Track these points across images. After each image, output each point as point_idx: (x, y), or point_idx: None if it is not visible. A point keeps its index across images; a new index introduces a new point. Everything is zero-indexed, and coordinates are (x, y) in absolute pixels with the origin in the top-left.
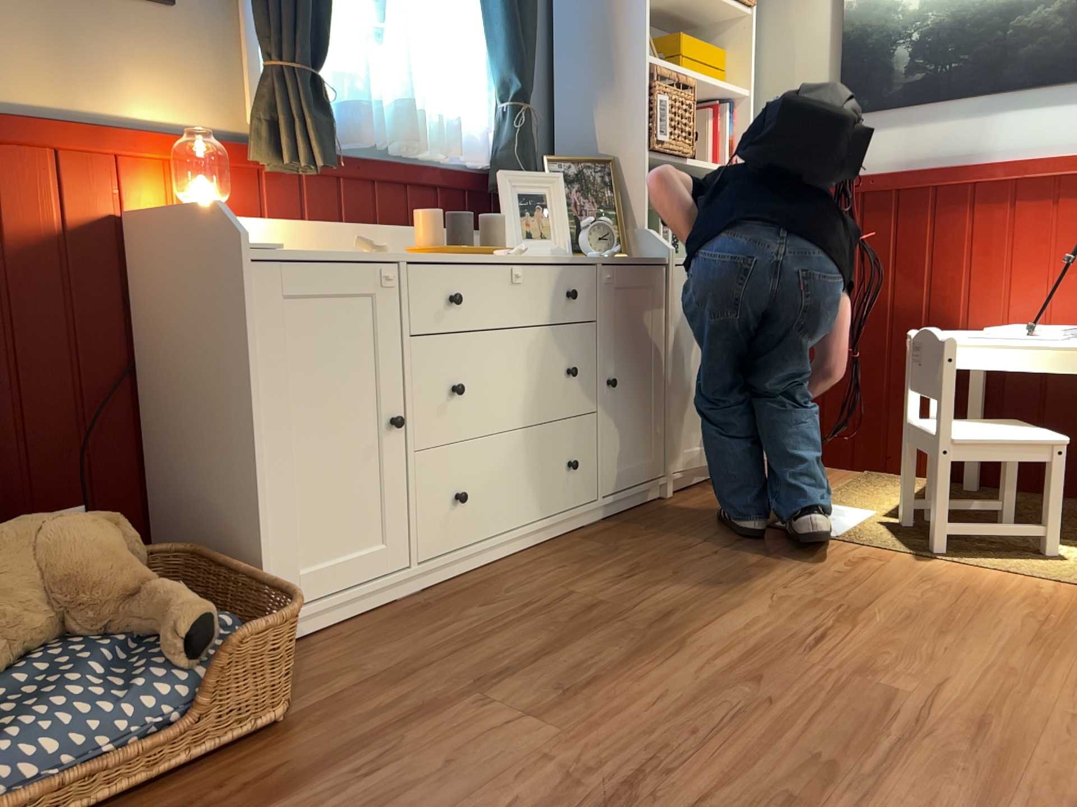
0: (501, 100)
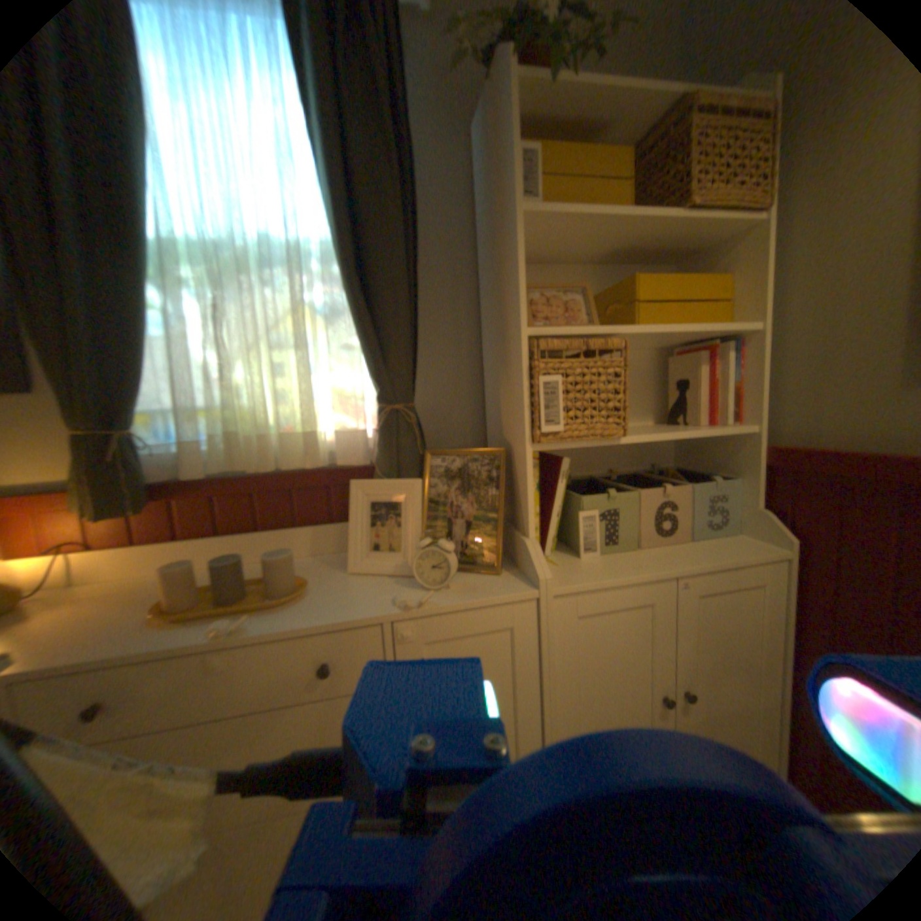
0: (382, 399)
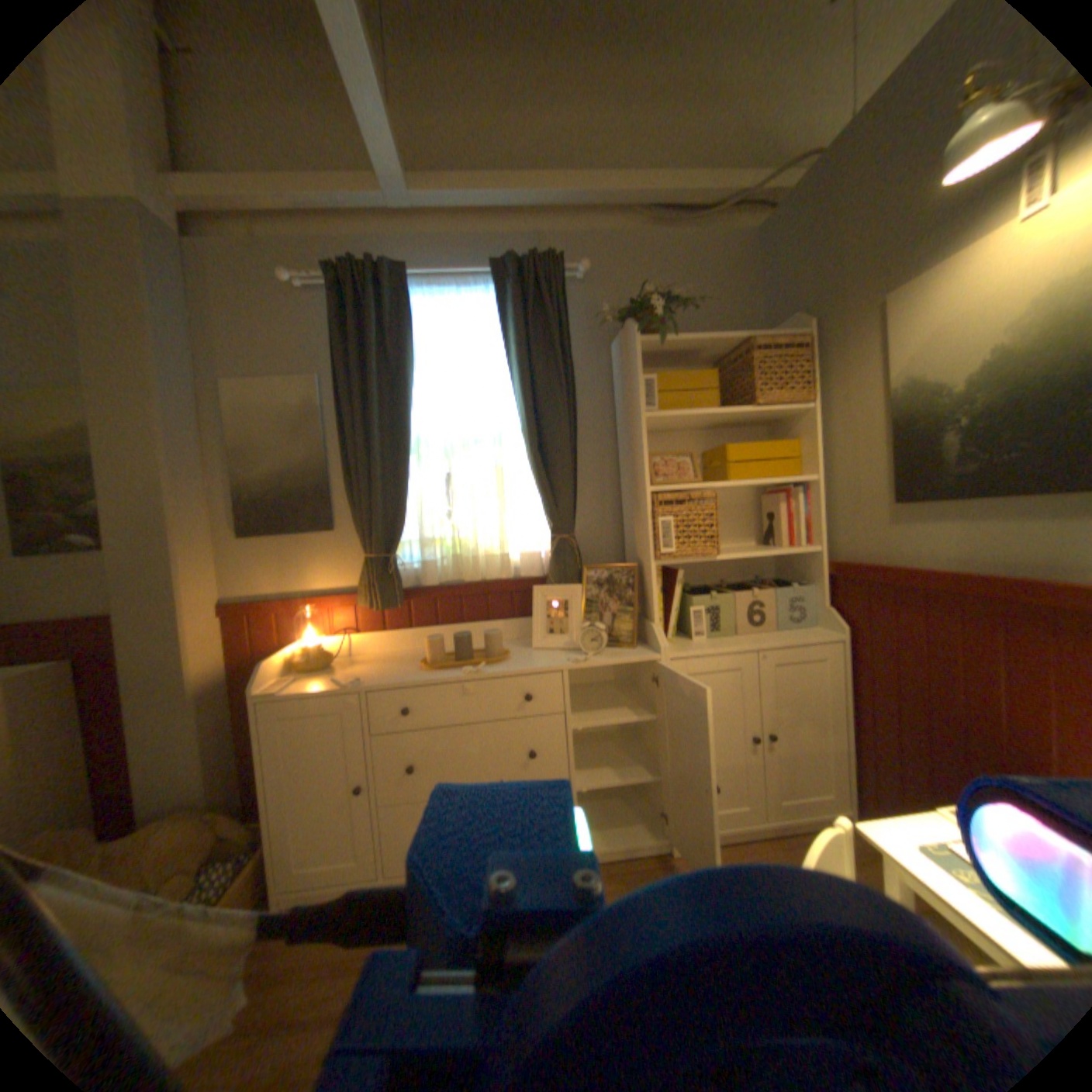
0: (550, 531)
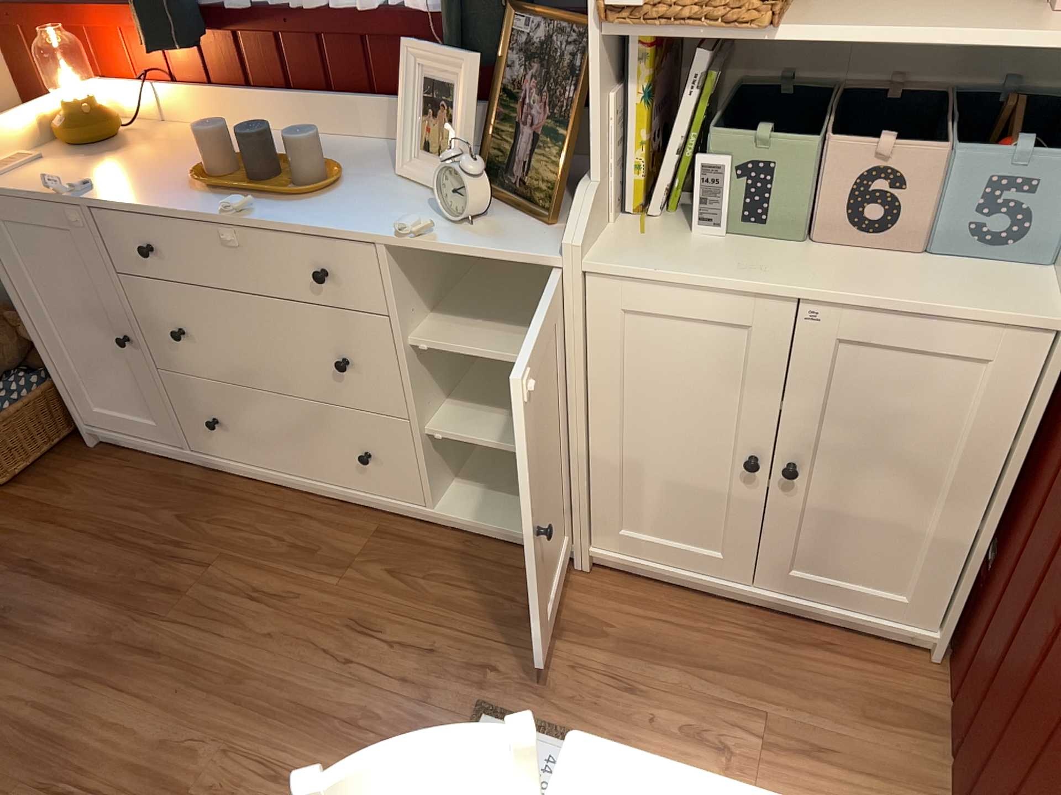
0: None
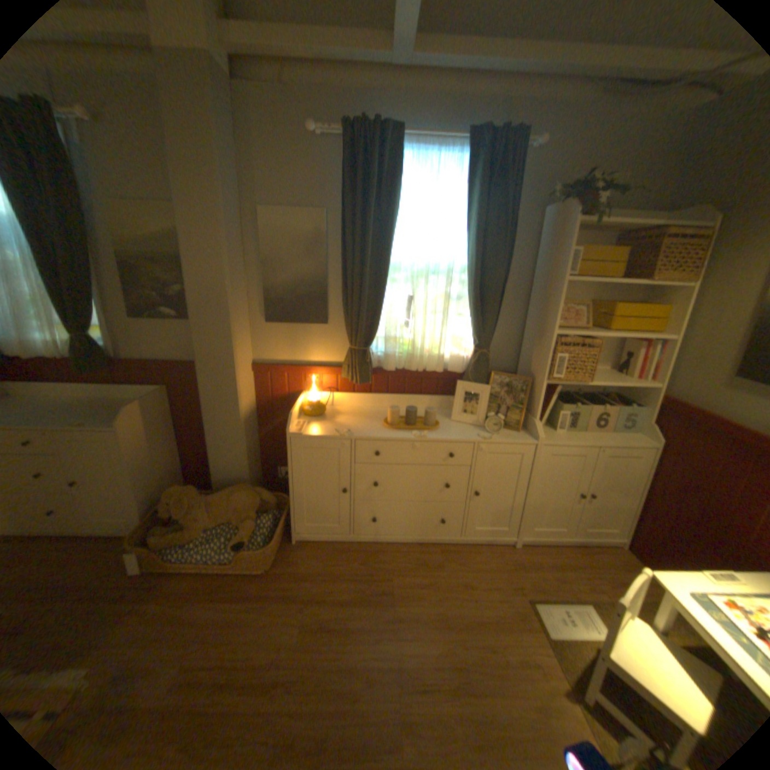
0: (473, 344)
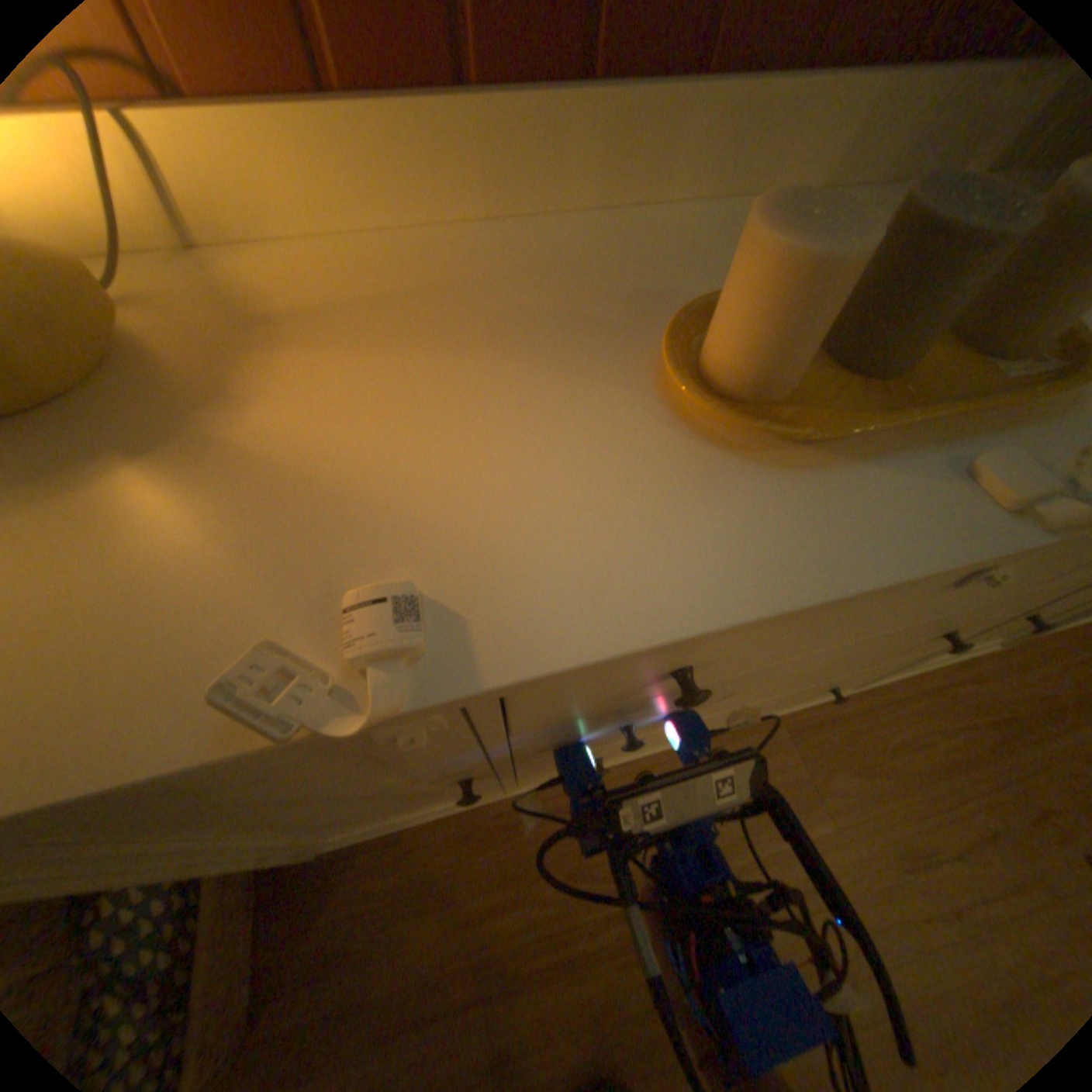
0: None
